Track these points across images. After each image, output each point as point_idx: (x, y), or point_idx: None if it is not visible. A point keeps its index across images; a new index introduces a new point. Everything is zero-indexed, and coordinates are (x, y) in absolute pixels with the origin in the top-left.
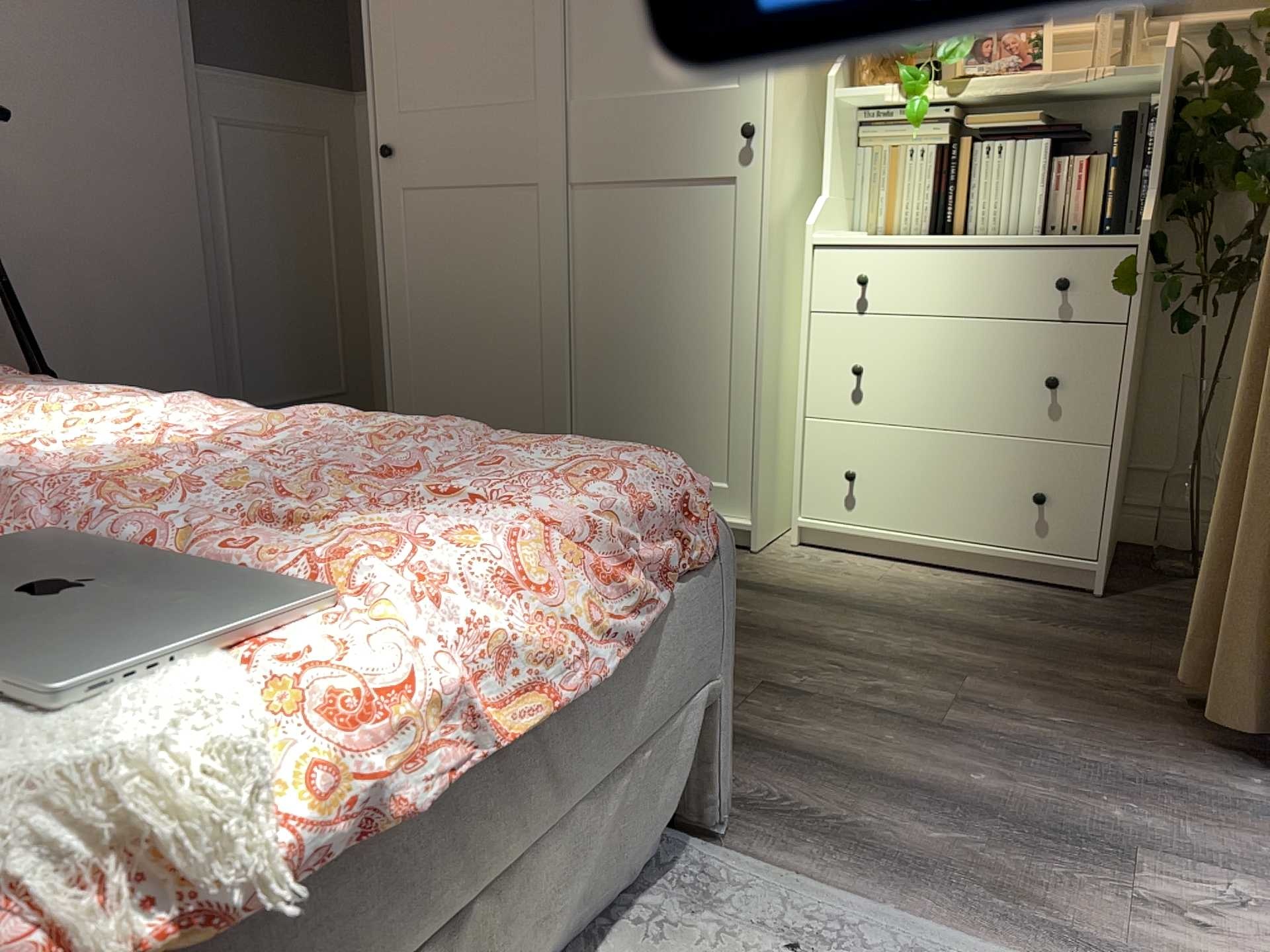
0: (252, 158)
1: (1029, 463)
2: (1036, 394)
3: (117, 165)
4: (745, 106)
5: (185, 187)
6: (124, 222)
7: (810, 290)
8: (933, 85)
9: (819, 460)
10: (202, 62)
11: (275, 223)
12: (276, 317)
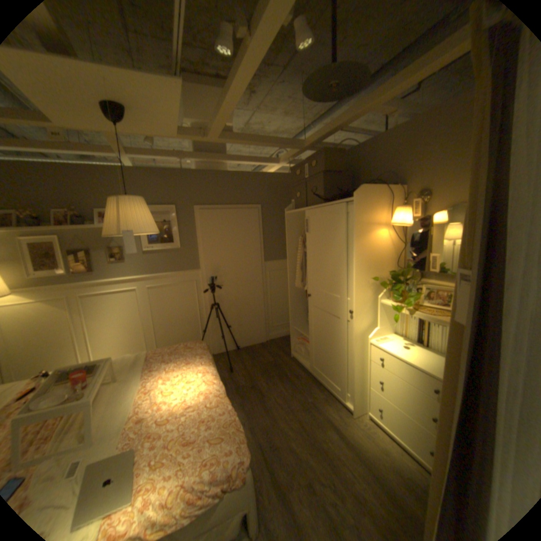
0: (275, 277)
1: (429, 440)
2: (431, 420)
3: (246, 285)
4: (351, 306)
5: (259, 287)
6: (247, 295)
7: (370, 355)
8: (405, 311)
9: (373, 401)
10: (265, 261)
11: (280, 289)
12: (279, 308)
